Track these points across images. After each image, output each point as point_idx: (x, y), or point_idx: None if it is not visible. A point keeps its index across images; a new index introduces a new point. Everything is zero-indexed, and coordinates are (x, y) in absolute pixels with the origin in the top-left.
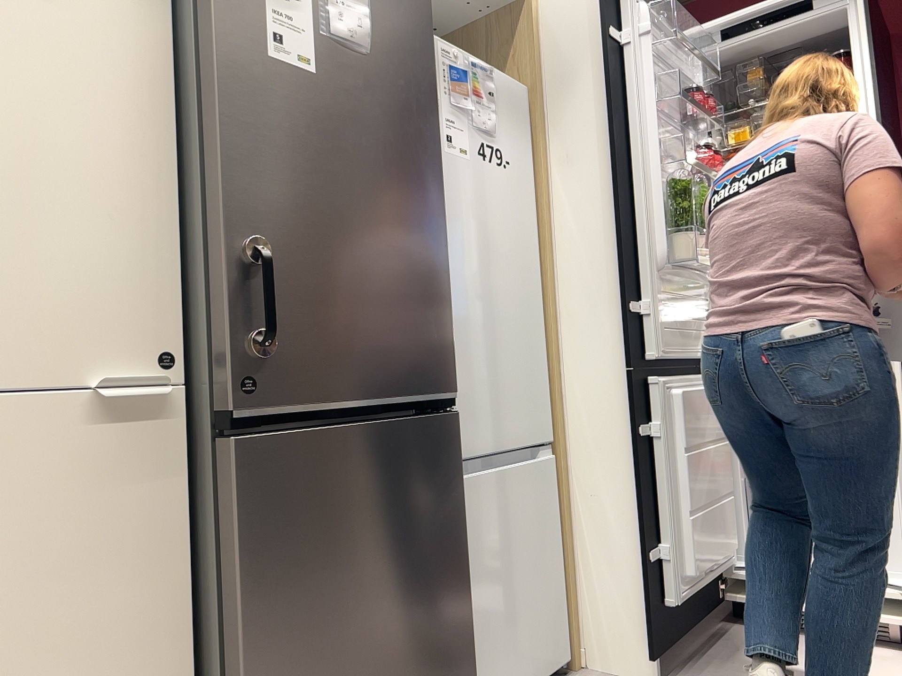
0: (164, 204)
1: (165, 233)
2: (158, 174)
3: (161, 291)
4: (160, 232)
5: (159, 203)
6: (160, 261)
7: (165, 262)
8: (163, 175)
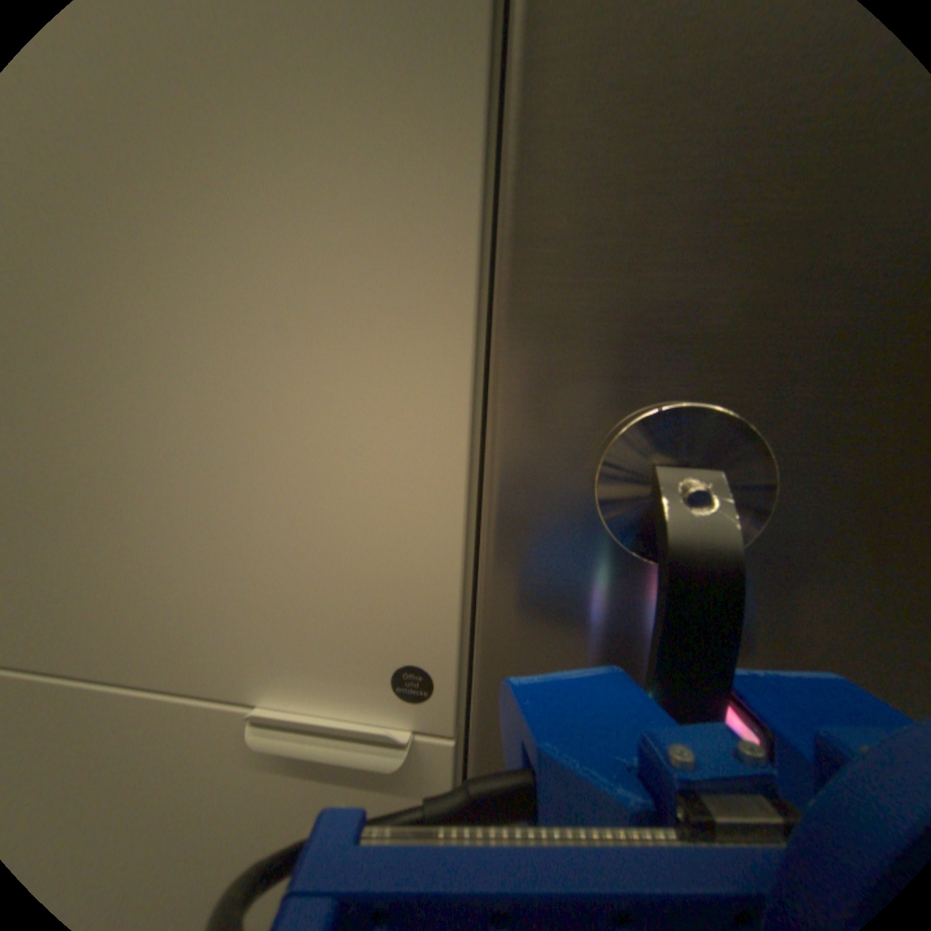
0: (457, 255)
1: (453, 348)
2: (447, 154)
3: (433, 511)
4: (439, 348)
5: (443, 256)
6: (436, 433)
7: (450, 434)
8: (461, 153)
